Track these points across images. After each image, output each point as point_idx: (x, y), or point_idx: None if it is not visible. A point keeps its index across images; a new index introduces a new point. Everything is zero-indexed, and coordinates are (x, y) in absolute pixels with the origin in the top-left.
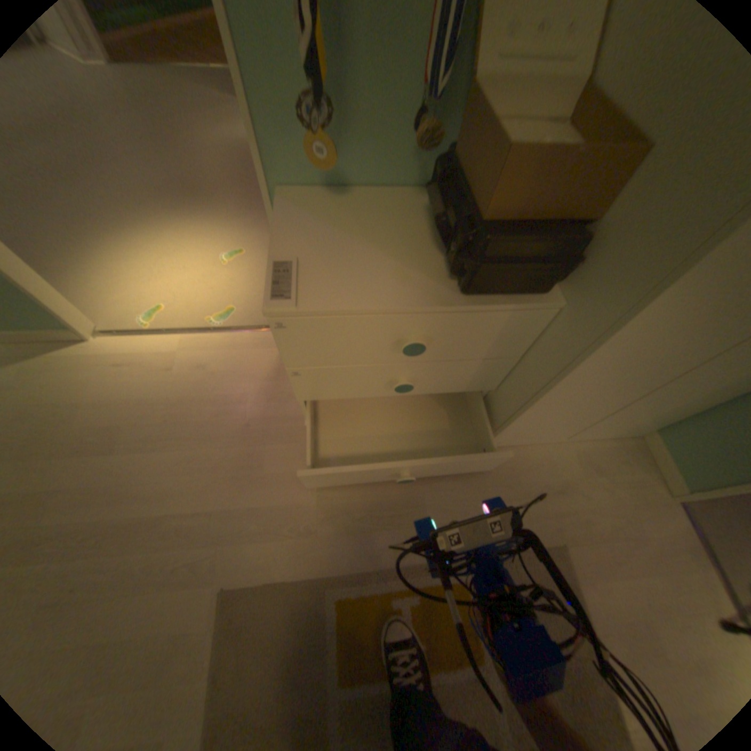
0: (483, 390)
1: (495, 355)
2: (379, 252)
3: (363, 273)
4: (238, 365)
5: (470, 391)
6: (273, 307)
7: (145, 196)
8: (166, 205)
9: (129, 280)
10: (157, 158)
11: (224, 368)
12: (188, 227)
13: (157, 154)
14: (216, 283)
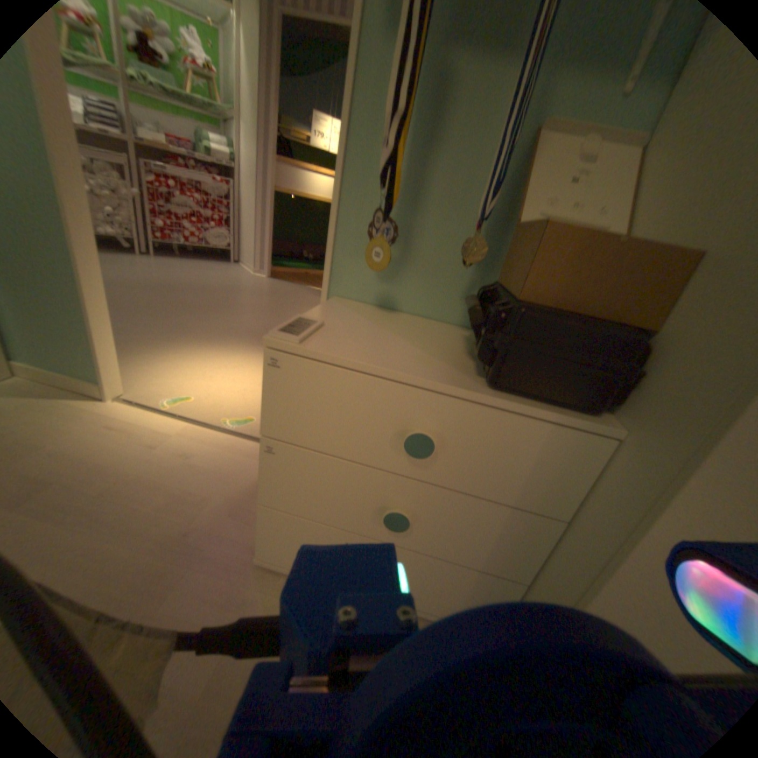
0: (513, 584)
1: (531, 508)
2: (408, 346)
3: (385, 351)
4: (224, 469)
5: (493, 578)
6: (278, 341)
7: (240, 335)
8: (251, 343)
9: (183, 375)
10: (265, 320)
11: (208, 467)
12: (258, 359)
13: (267, 318)
14: (253, 399)
